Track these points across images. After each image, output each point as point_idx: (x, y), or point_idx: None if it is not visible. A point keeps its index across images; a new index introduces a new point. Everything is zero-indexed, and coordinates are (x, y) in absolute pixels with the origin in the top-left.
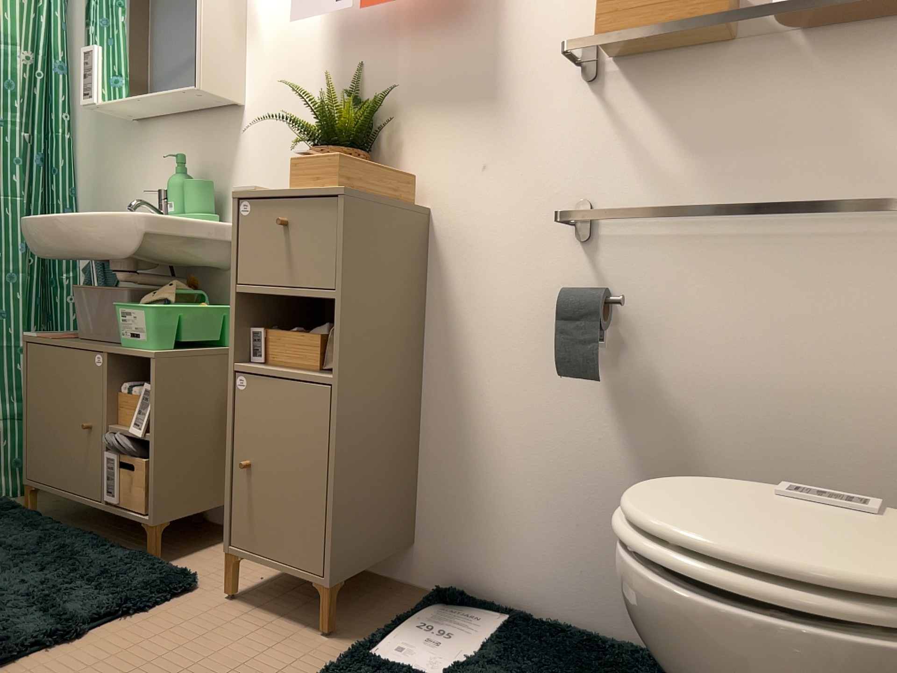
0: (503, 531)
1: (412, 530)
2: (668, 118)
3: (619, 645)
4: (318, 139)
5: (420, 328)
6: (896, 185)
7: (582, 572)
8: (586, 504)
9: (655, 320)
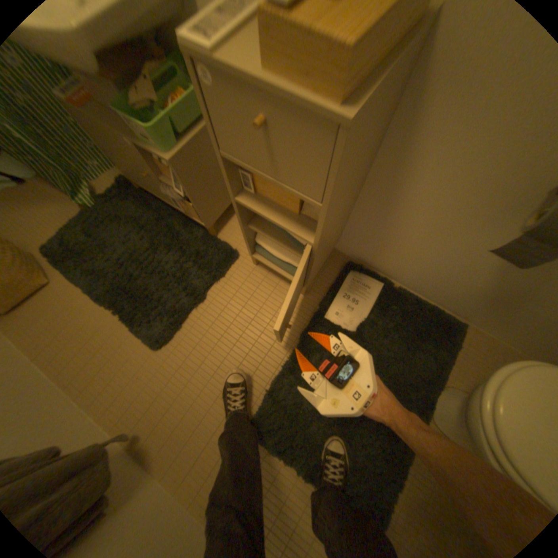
0: (393, 256)
1: (341, 237)
2: None
3: (432, 308)
4: None
5: (378, 149)
6: None
7: (429, 282)
8: (451, 269)
9: None
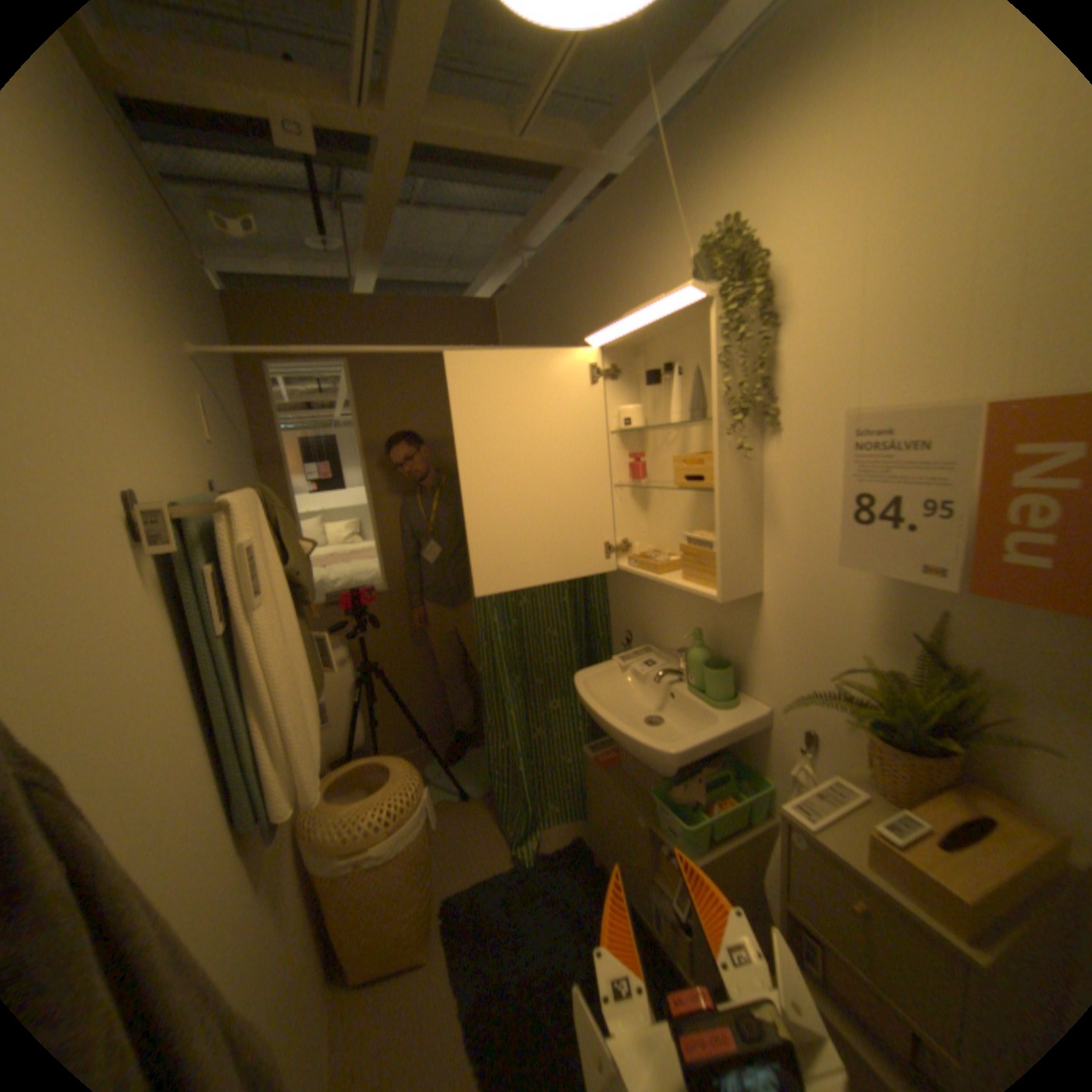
0: None
1: None
2: None
3: None
4: (887, 720)
5: None
6: None
7: None
8: None
9: None
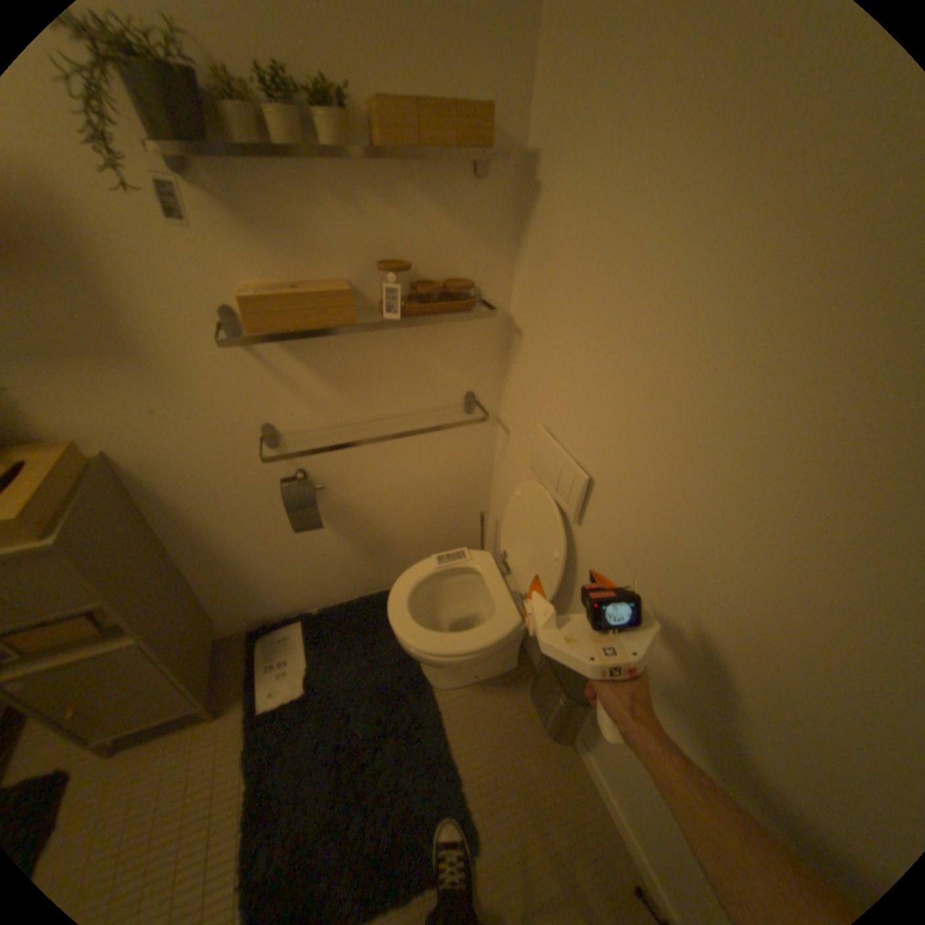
0: (275, 591)
1: (210, 620)
2: (314, 365)
3: (358, 602)
4: None
5: (151, 530)
6: (447, 393)
7: (328, 585)
8: (321, 562)
9: (337, 476)
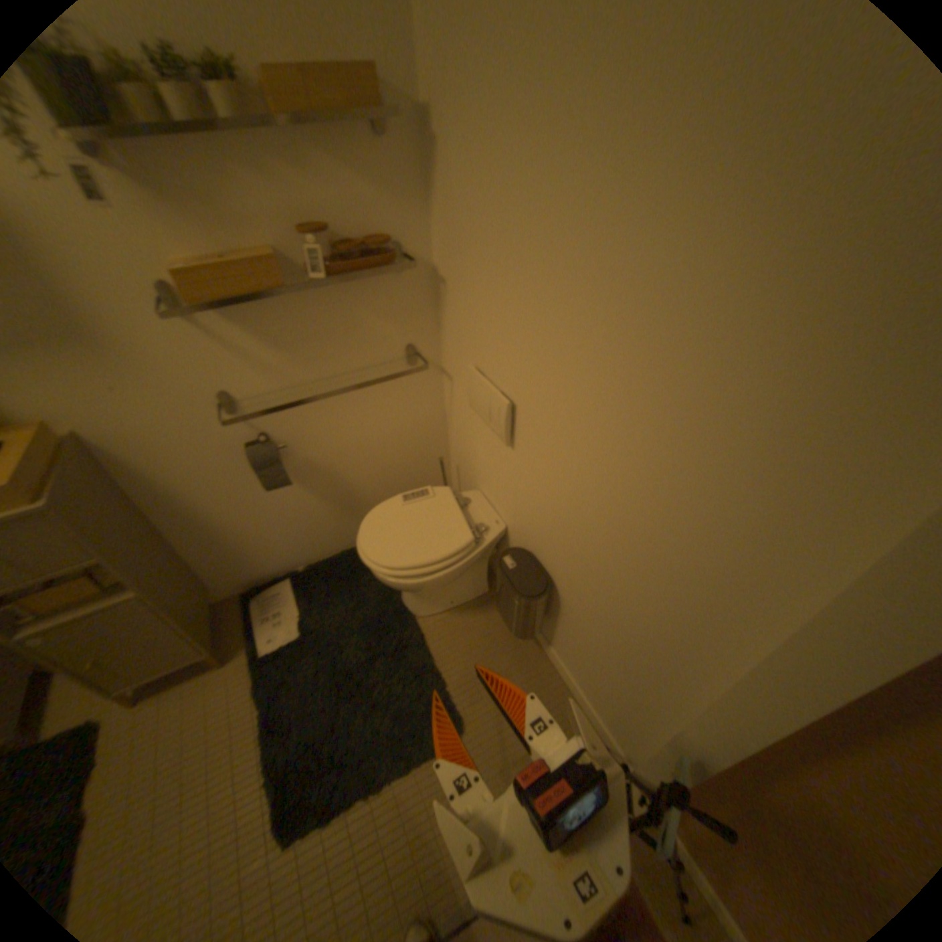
0: (259, 554)
1: (201, 587)
2: (253, 332)
3: (339, 557)
4: None
5: (128, 505)
6: (387, 348)
7: (308, 544)
8: (297, 522)
9: (296, 438)
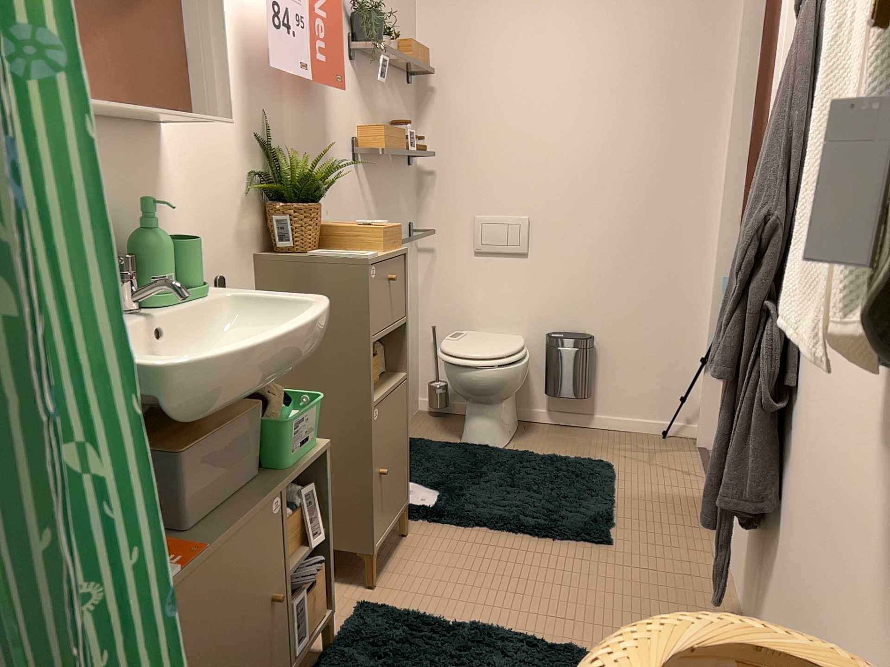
0: None
1: None
2: (374, 191)
3: None
4: (301, 196)
5: None
6: (406, 224)
7: None
8: None
9: None
